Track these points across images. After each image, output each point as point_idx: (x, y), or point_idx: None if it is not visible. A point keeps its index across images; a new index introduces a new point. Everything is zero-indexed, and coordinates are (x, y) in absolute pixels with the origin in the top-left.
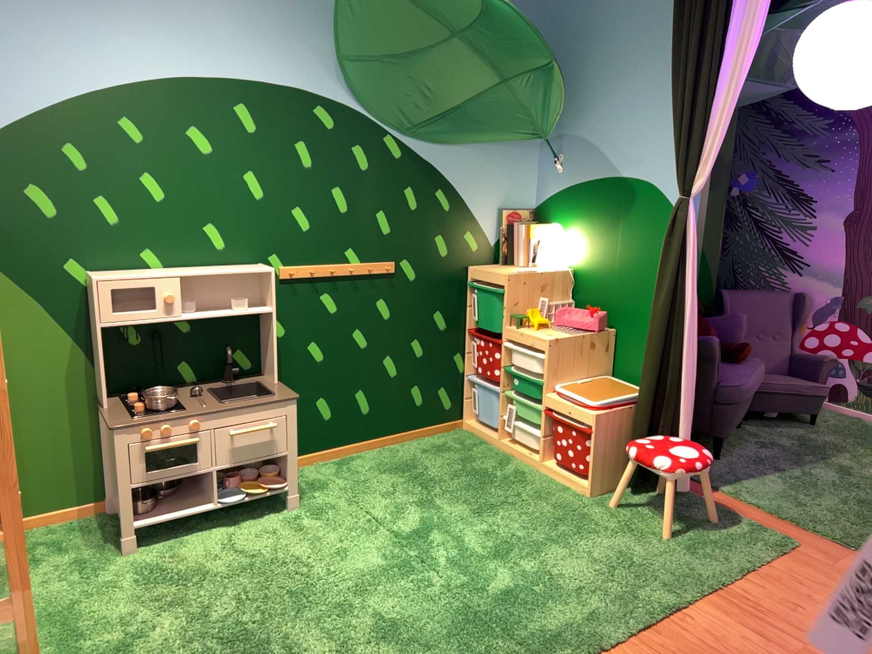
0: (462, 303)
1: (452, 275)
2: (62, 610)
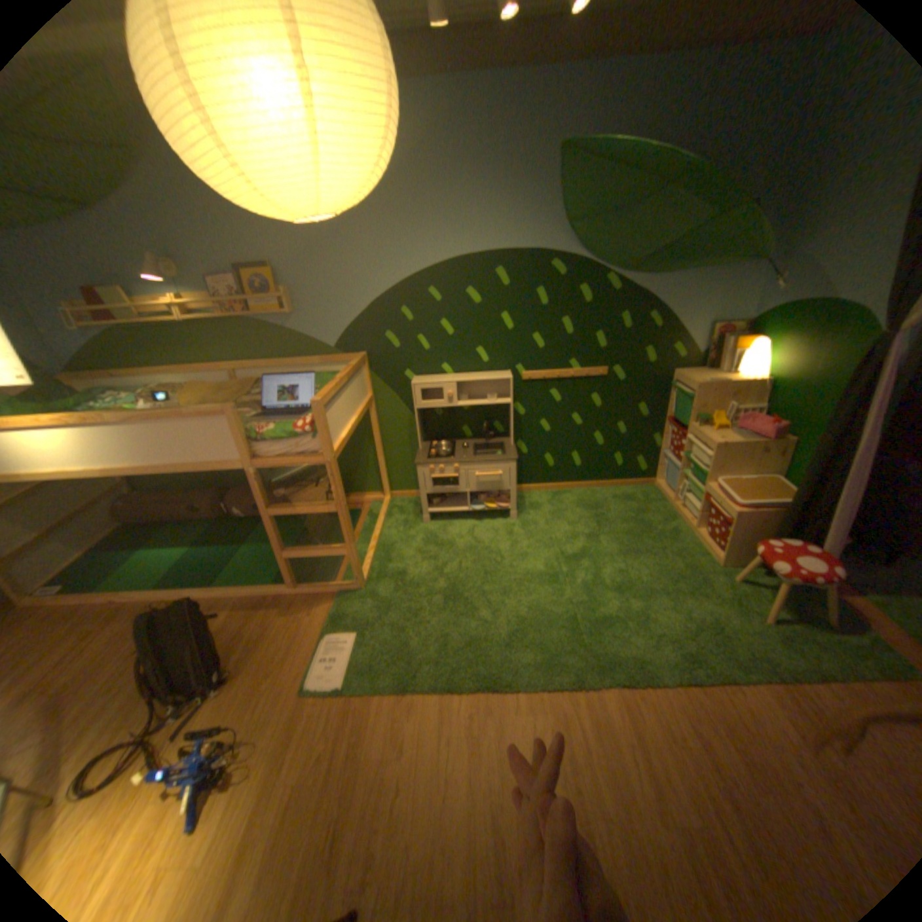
0: (664, 398)
1: (657, 378)
2: (389, 545)
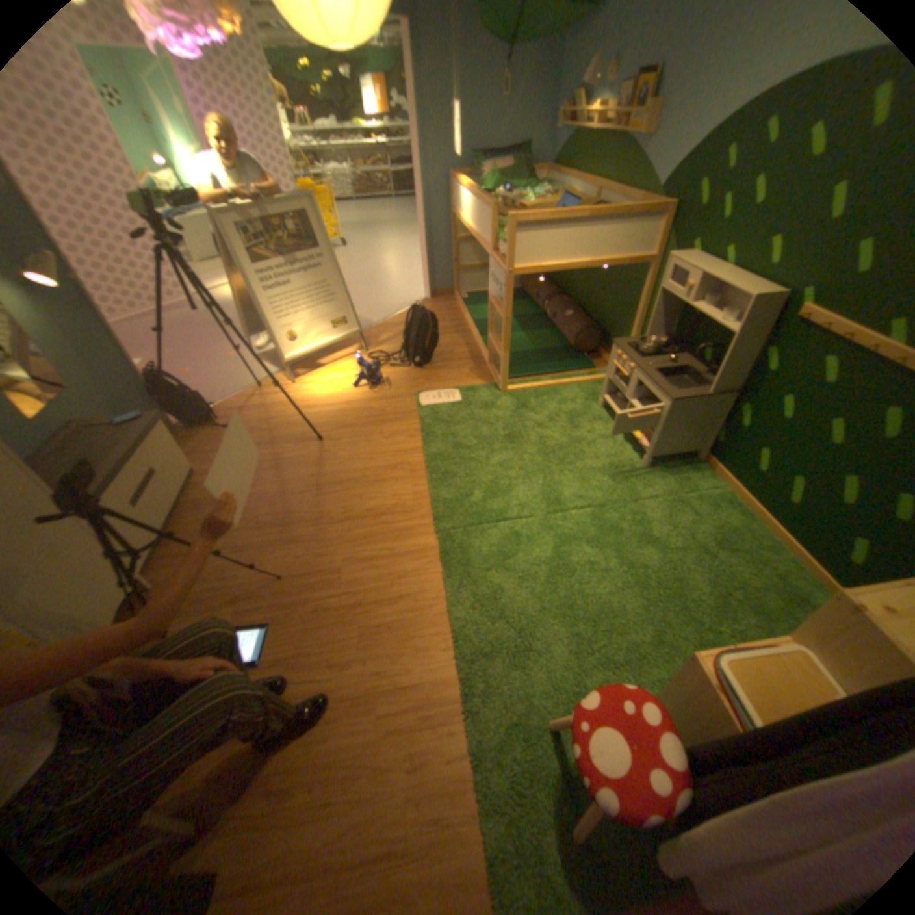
0: None
1: None
2: (556, 394)
